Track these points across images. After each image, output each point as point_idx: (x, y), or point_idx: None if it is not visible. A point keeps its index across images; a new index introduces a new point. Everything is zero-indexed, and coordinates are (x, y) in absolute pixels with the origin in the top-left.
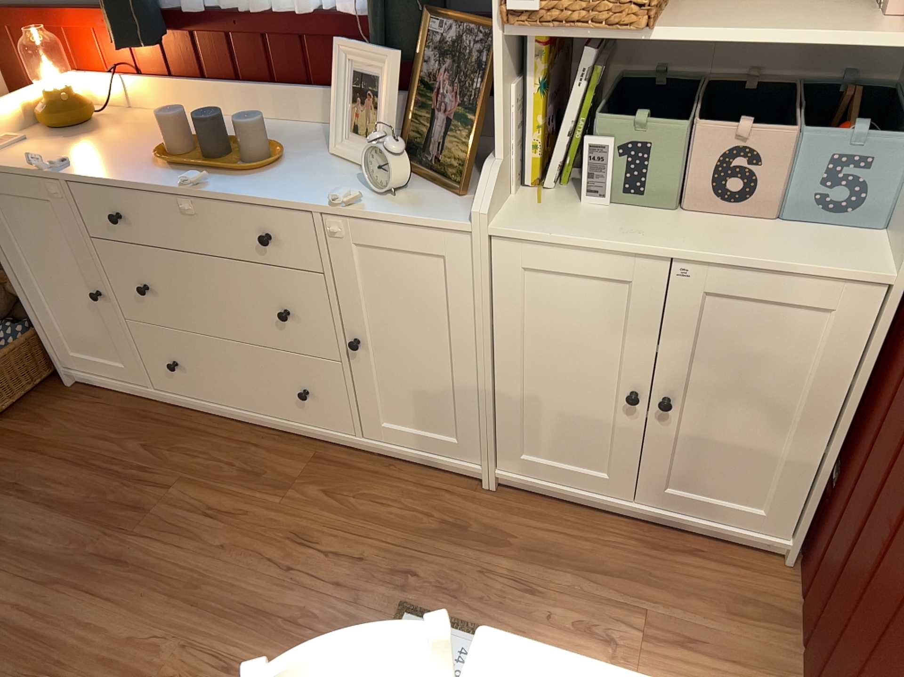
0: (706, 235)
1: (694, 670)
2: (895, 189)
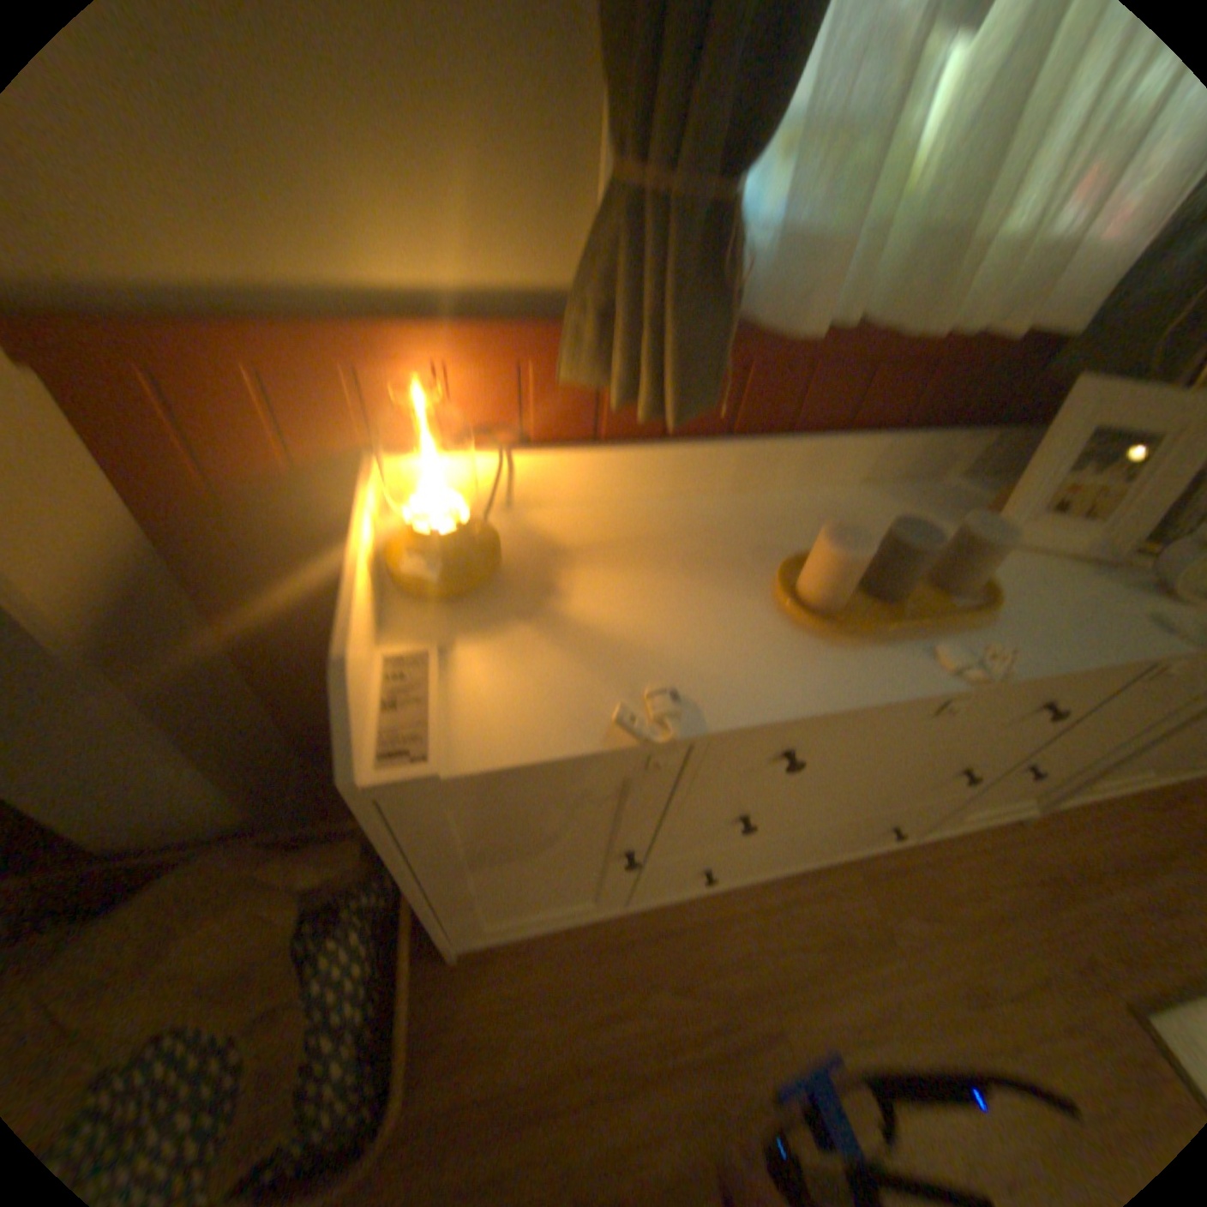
0: None
1: None
2: None
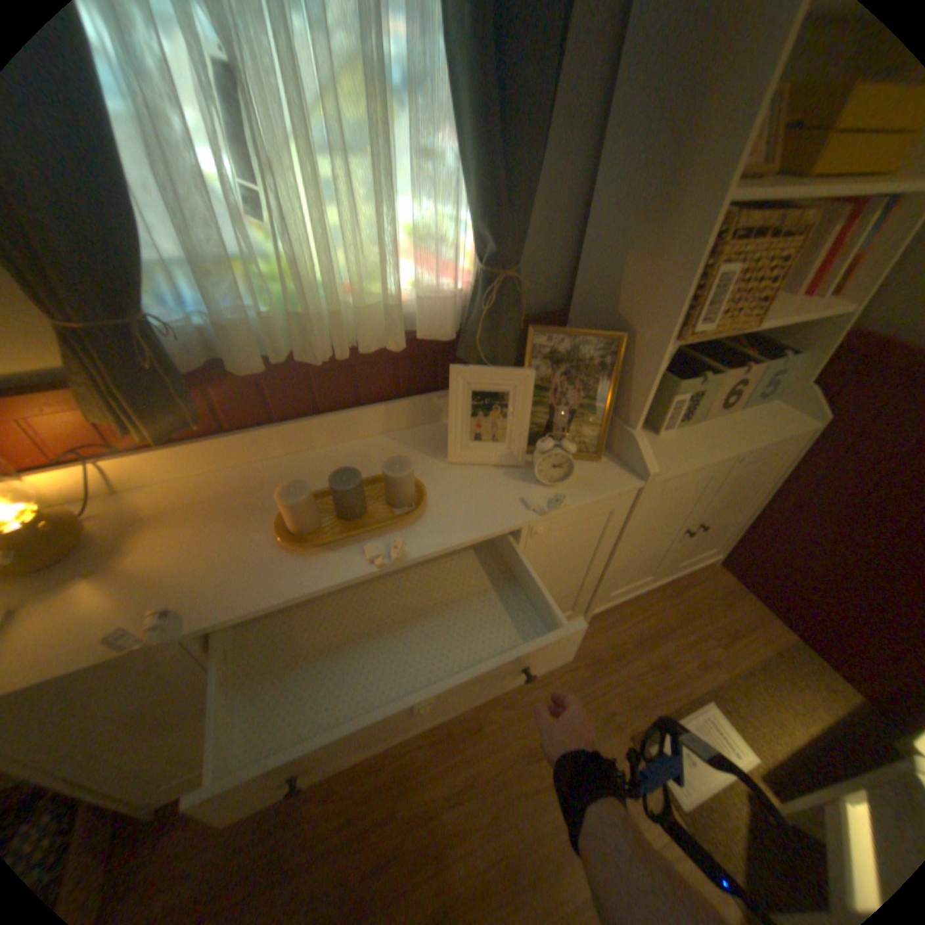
0: (736, 430)
1: (756, 650)
2: (797, 377)
